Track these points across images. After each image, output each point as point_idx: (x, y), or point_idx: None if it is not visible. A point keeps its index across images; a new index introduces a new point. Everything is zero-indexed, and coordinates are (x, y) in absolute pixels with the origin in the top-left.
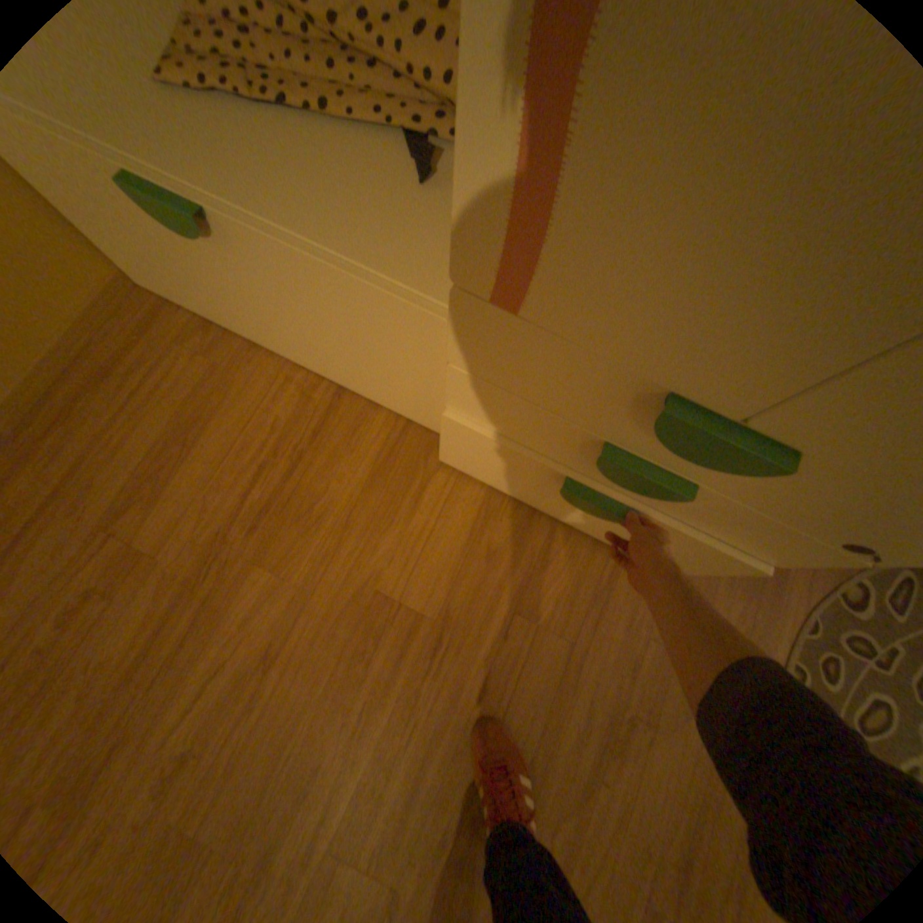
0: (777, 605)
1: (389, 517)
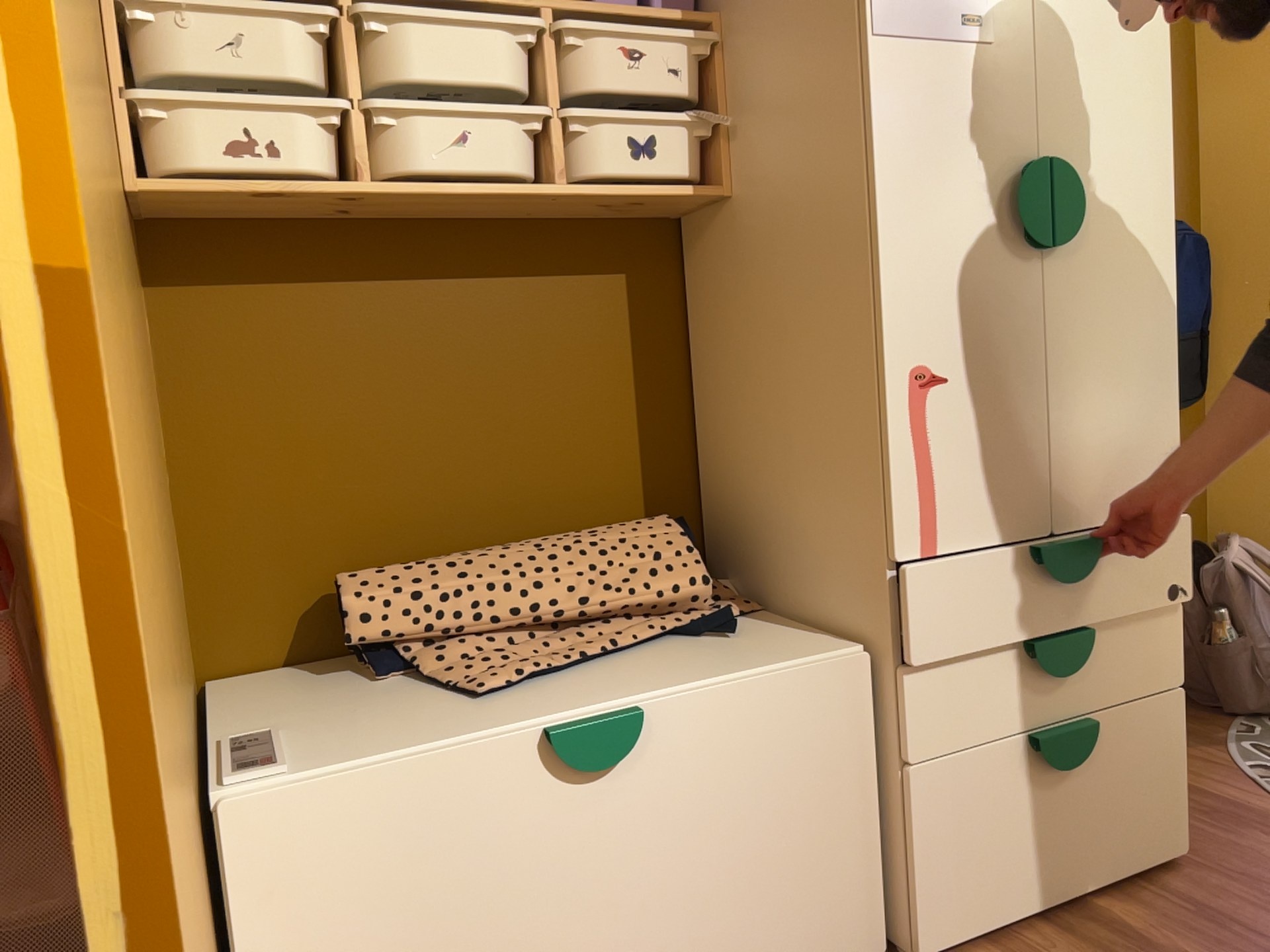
0: (1266, 811)
1: None
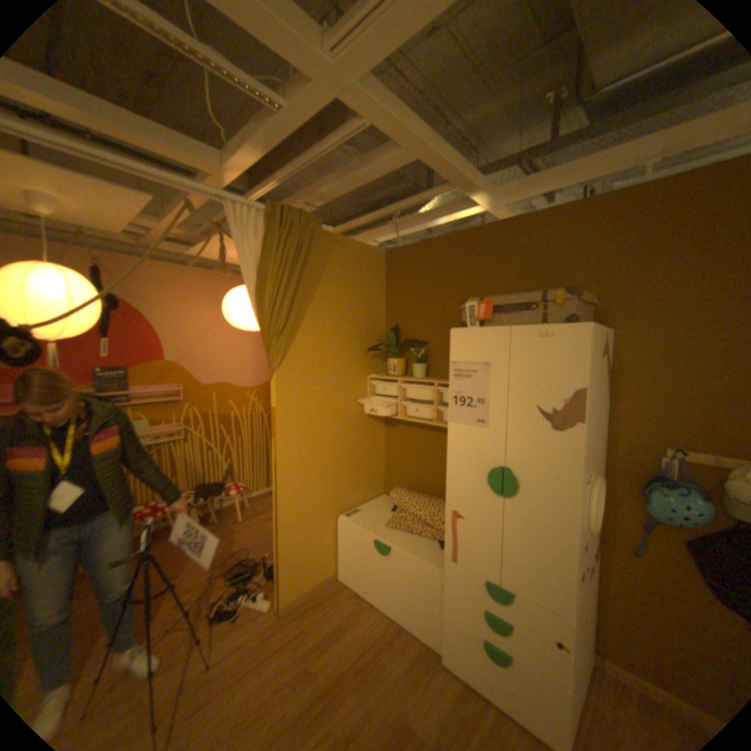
0: None
1: (415, 687)
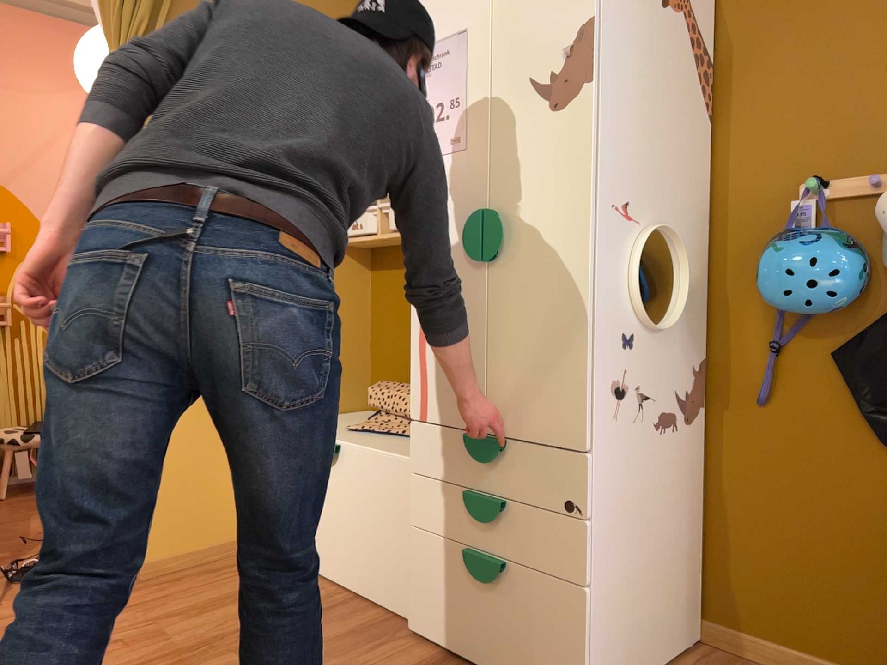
0: None
1: (345, 653)
